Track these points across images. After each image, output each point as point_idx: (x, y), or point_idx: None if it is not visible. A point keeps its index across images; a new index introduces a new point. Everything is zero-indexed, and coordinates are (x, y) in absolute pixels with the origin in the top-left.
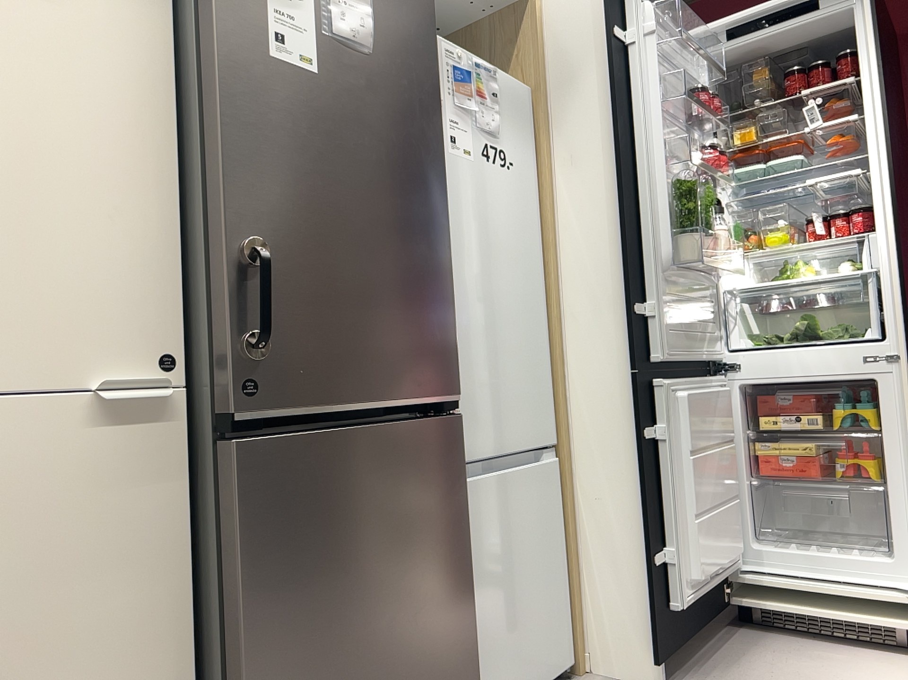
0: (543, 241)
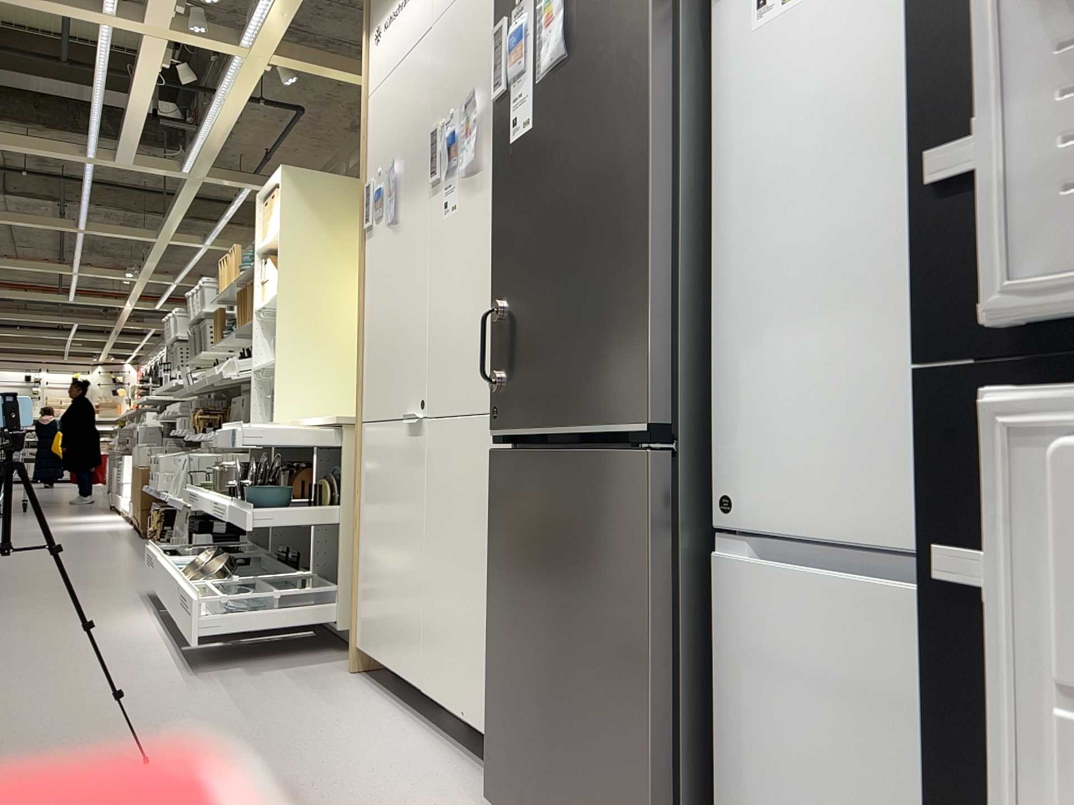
0: None
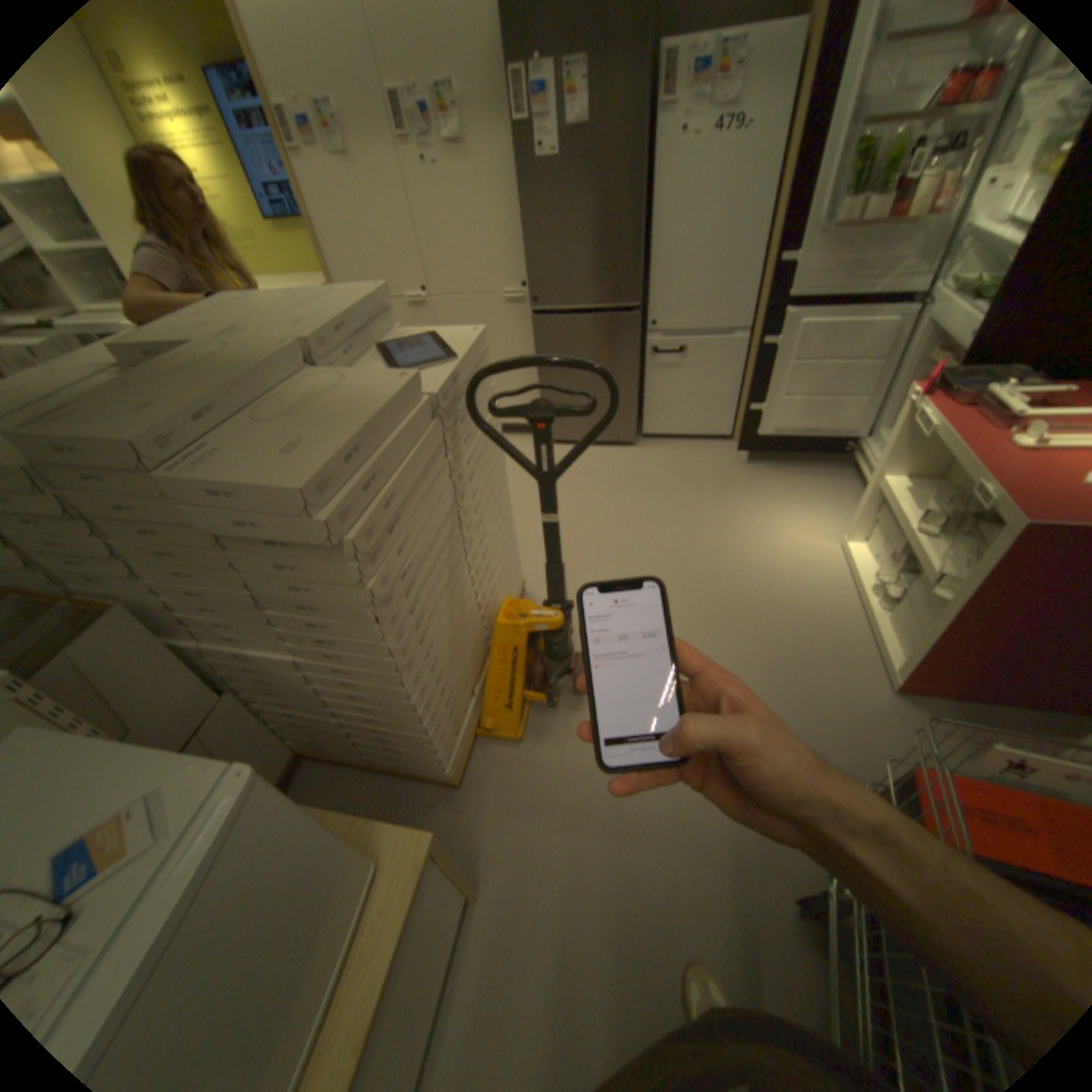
0: (784, 180)
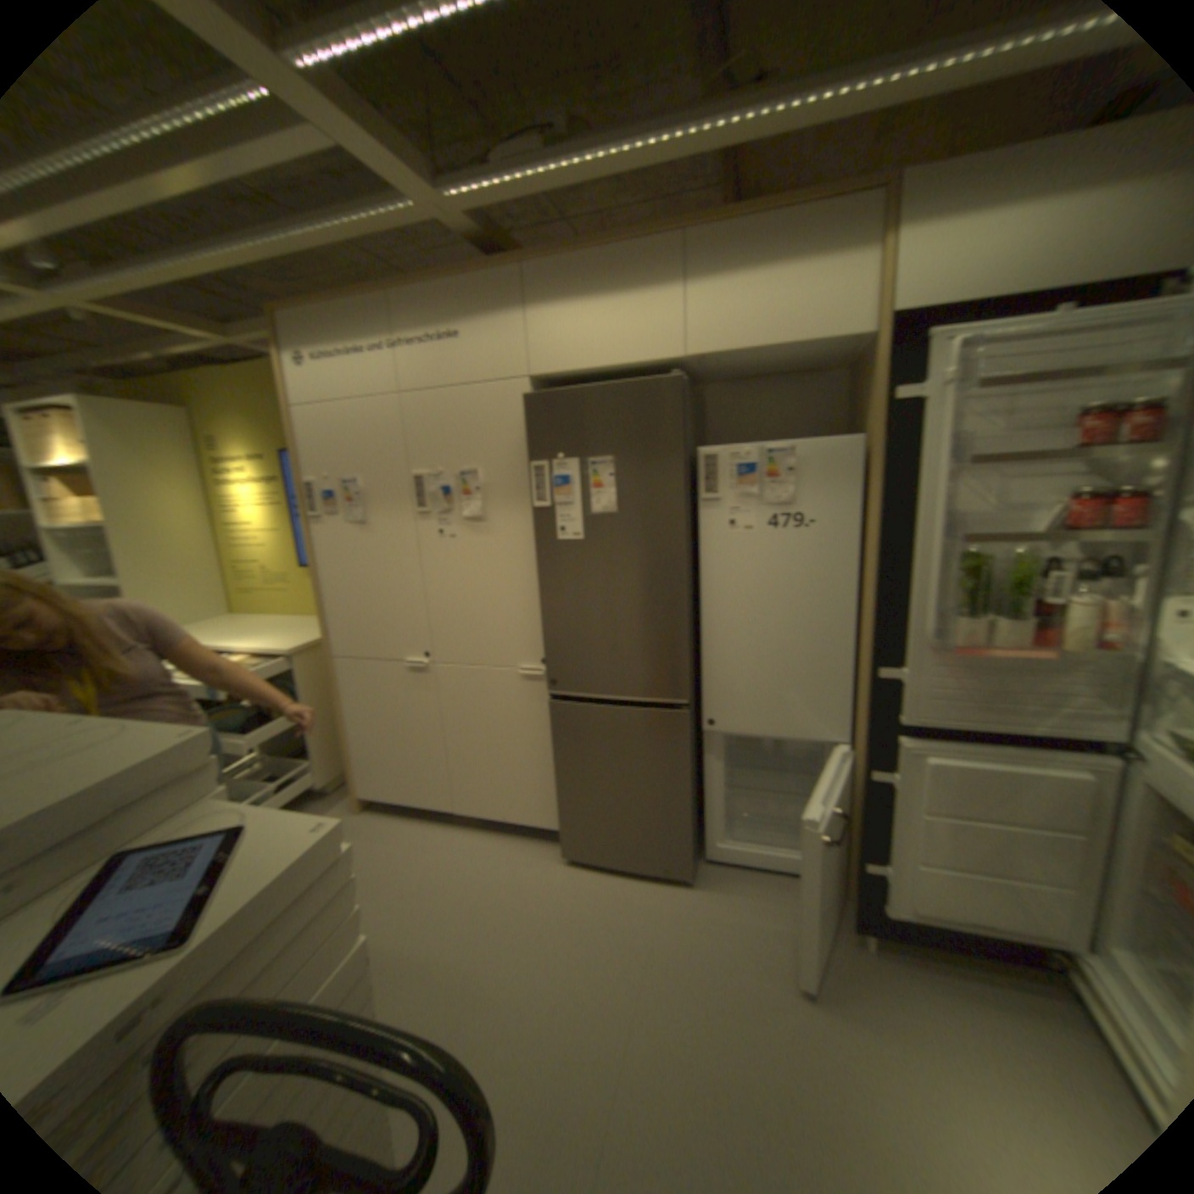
0: (866, 578)
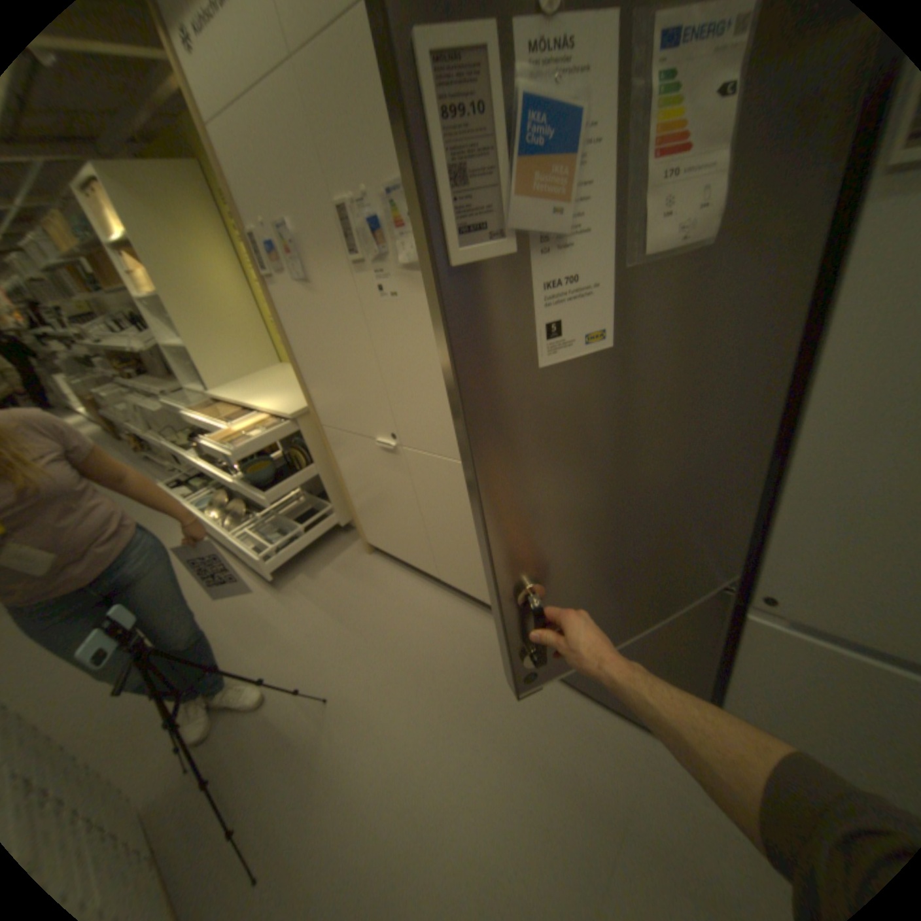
0: None
